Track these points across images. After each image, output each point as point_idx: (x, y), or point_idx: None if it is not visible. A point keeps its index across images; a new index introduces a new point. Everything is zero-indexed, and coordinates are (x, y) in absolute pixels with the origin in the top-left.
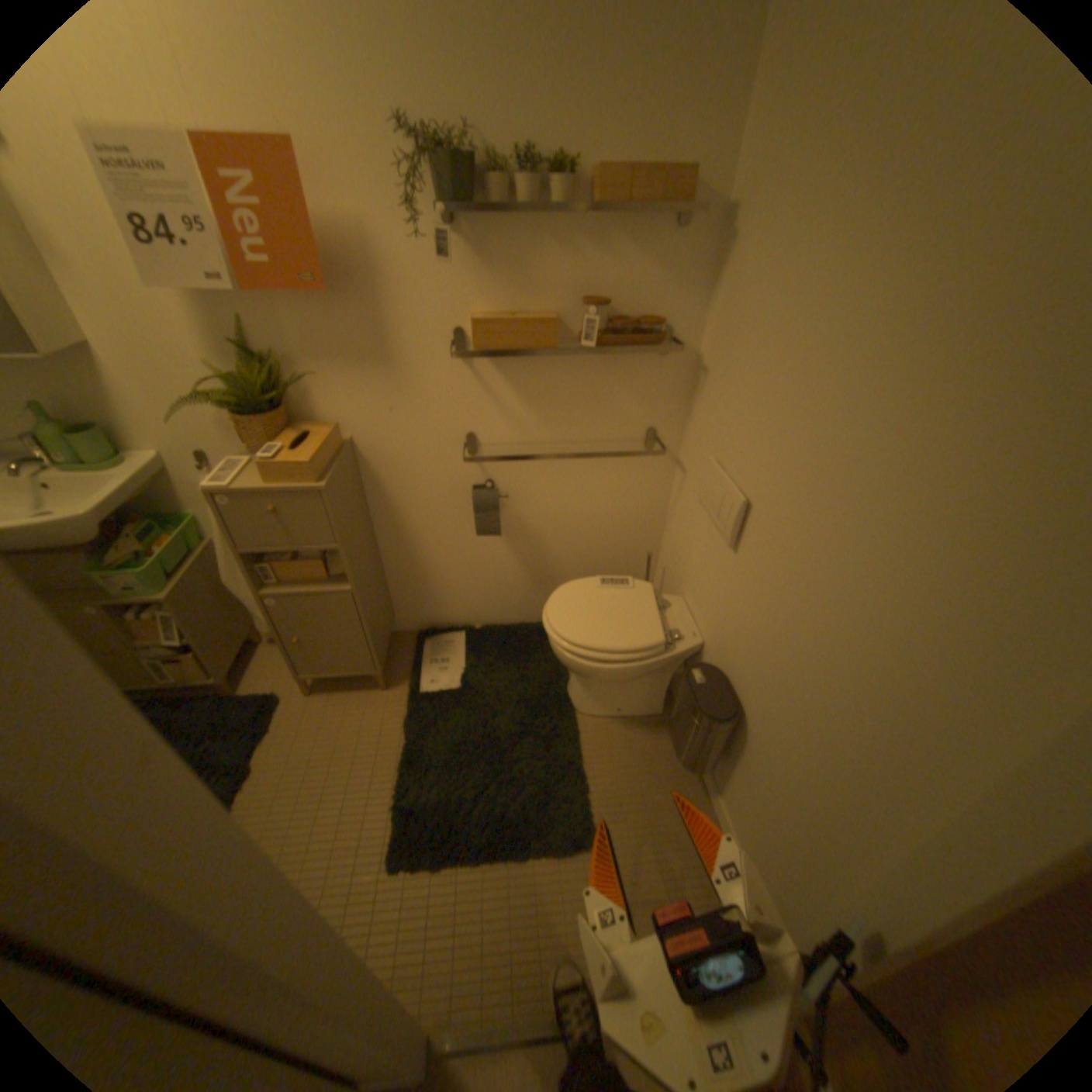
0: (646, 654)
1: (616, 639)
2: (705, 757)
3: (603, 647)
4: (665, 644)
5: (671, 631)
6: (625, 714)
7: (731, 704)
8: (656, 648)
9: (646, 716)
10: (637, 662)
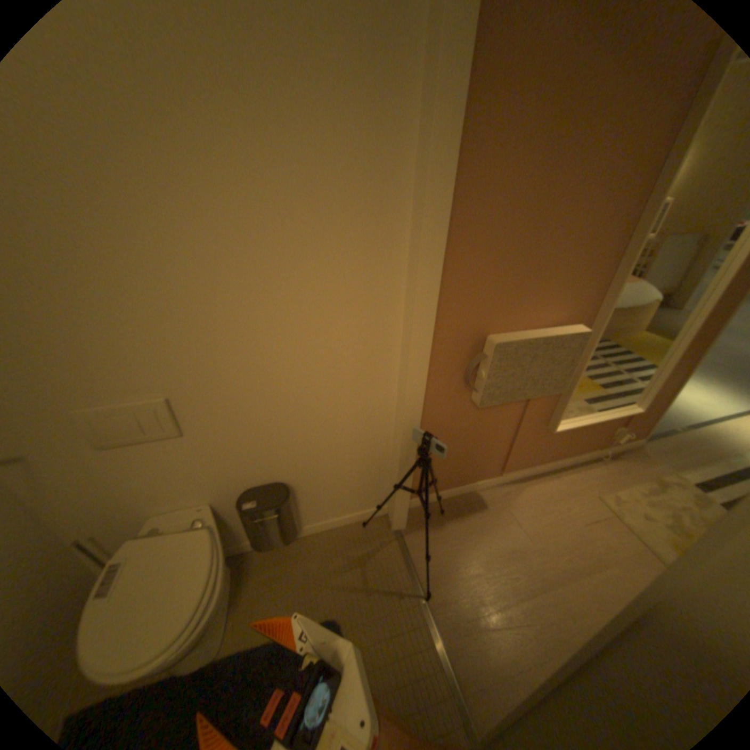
0: (213, 548)
1: (193, 574)
2: (289, 524)
3: (199, 588)
4: (207, 531)
5: (187, 529)
6: (224, 605)
7: (273, 488)
8: (210, 538)
9: (228, 586)
10: (216, 559)
